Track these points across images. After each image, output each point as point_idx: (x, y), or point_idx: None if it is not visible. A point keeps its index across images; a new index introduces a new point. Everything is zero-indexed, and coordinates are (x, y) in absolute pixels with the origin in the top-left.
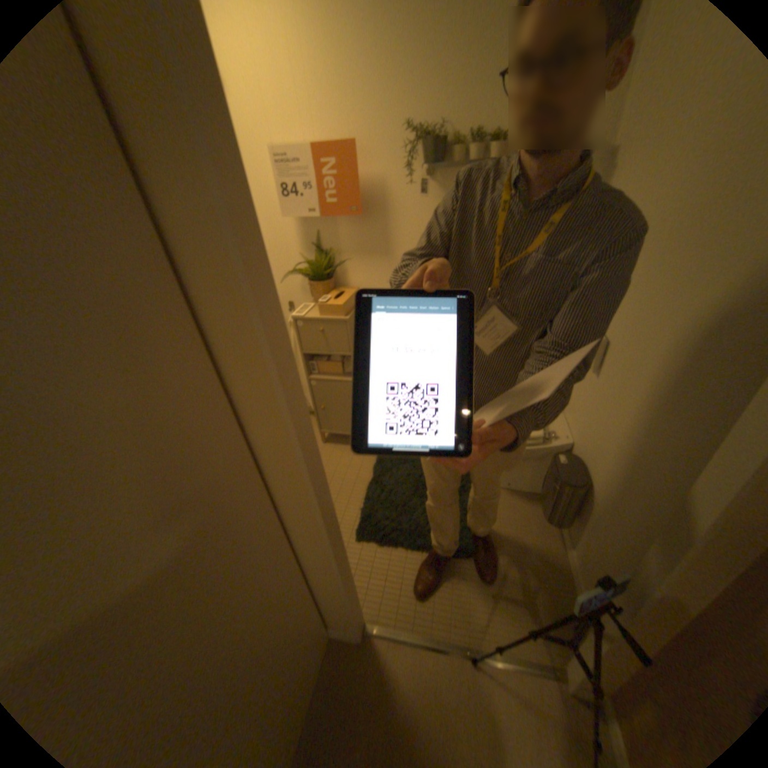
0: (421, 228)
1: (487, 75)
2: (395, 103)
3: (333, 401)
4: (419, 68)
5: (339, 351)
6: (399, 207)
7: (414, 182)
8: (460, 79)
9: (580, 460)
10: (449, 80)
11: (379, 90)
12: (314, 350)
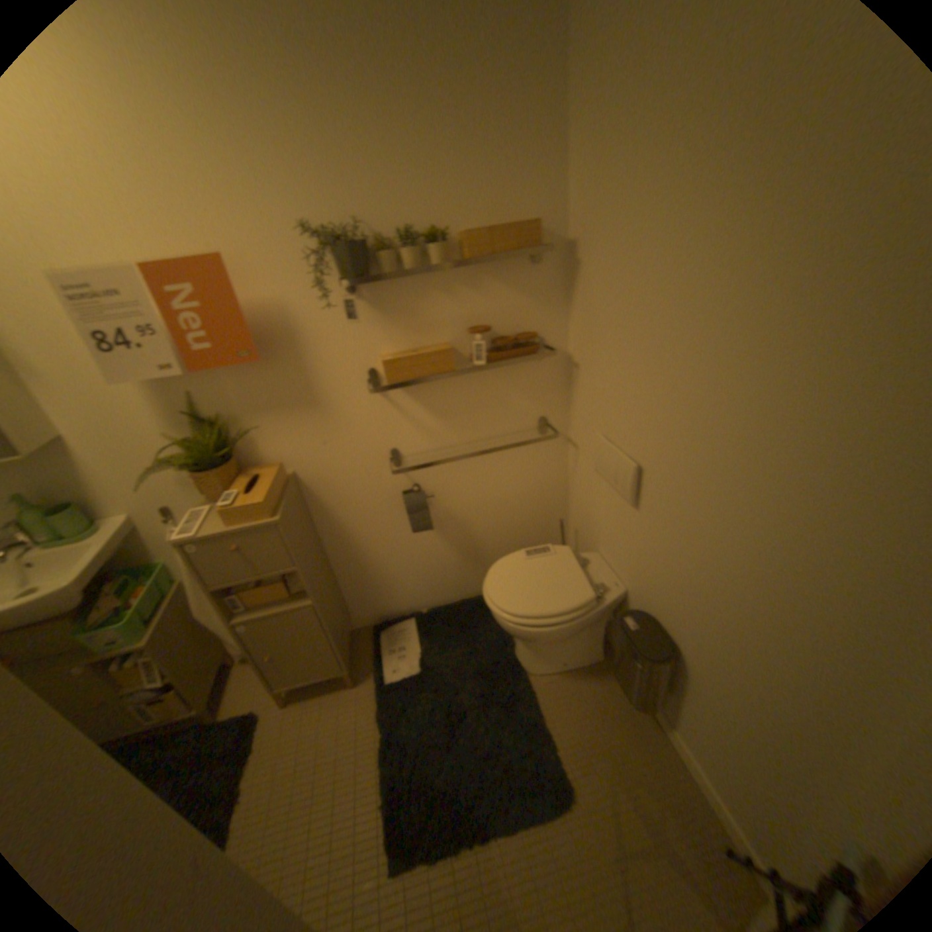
0: (359, 362)
1: (403, 160)
2: (276, 198)
3: (284, 641)
4: (303, 150)
5: (275, 568)
6: (320, 339)
7: (333, 303)
8: (366, 165)
9: (649, 616)
10: (351, 167)
11: (245, 179)
12: (230, 579)
